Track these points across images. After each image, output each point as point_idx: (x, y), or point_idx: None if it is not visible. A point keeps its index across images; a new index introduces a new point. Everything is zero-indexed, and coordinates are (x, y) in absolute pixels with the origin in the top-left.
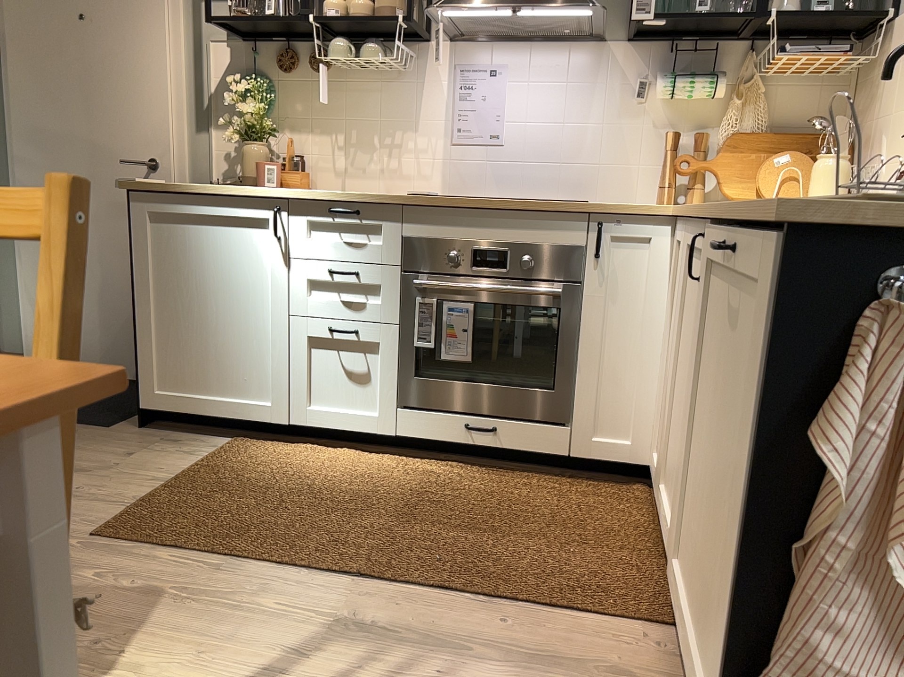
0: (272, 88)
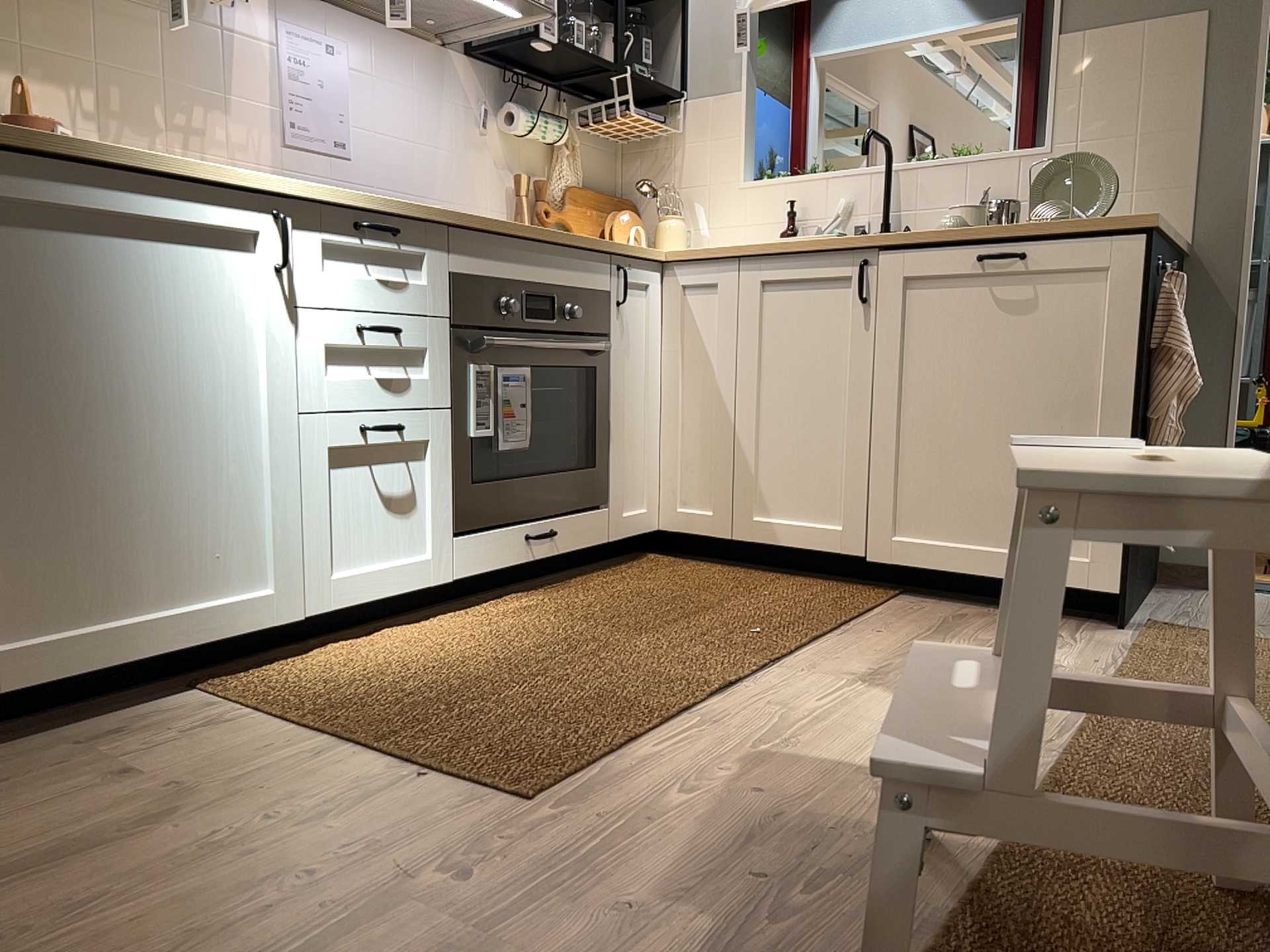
0: None
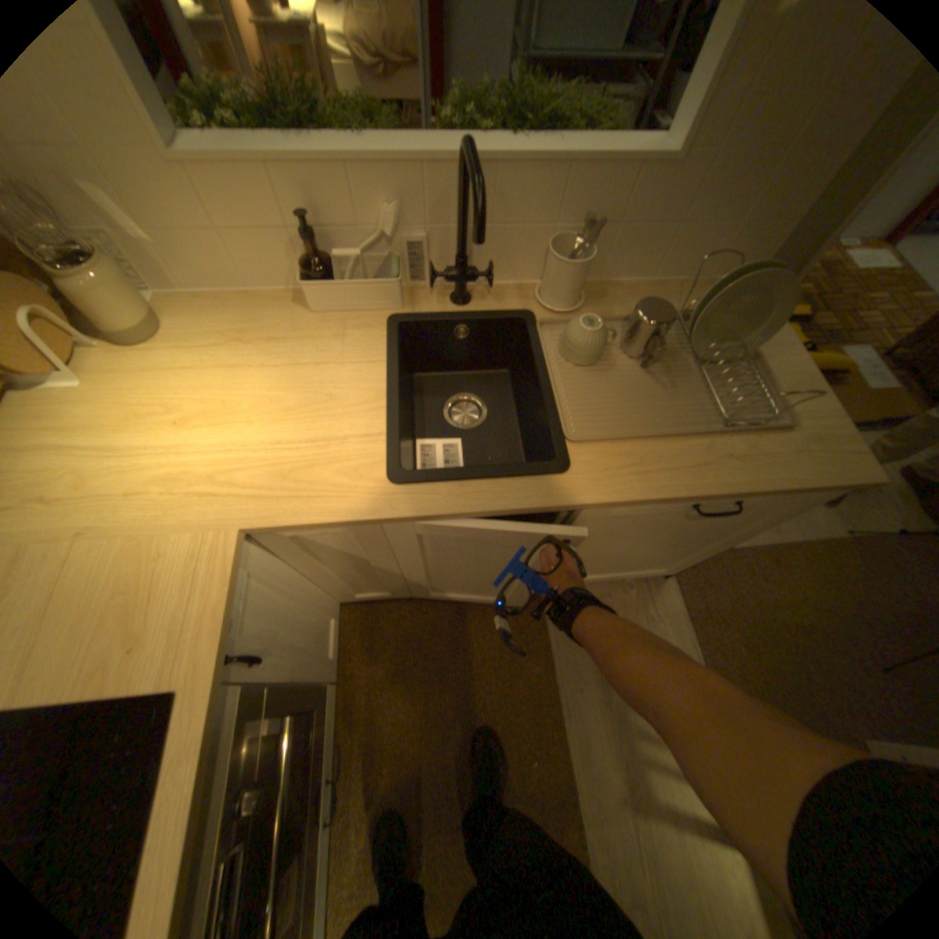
0: None
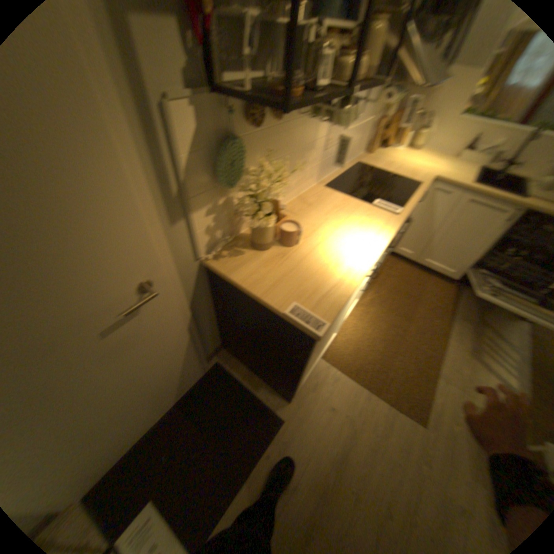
0: (241, 146)
